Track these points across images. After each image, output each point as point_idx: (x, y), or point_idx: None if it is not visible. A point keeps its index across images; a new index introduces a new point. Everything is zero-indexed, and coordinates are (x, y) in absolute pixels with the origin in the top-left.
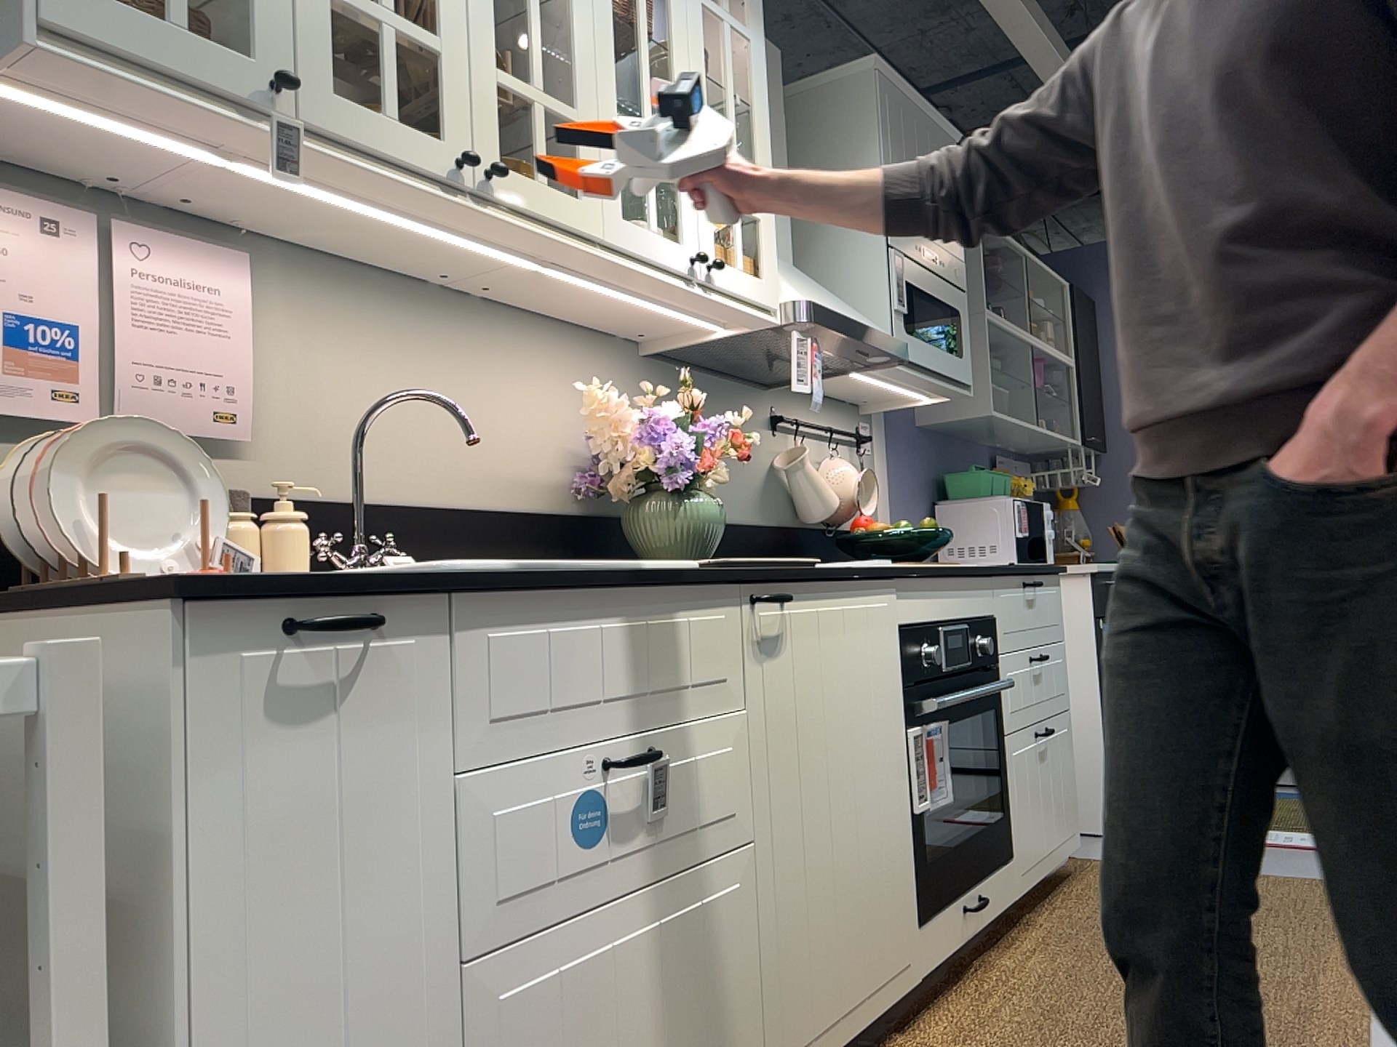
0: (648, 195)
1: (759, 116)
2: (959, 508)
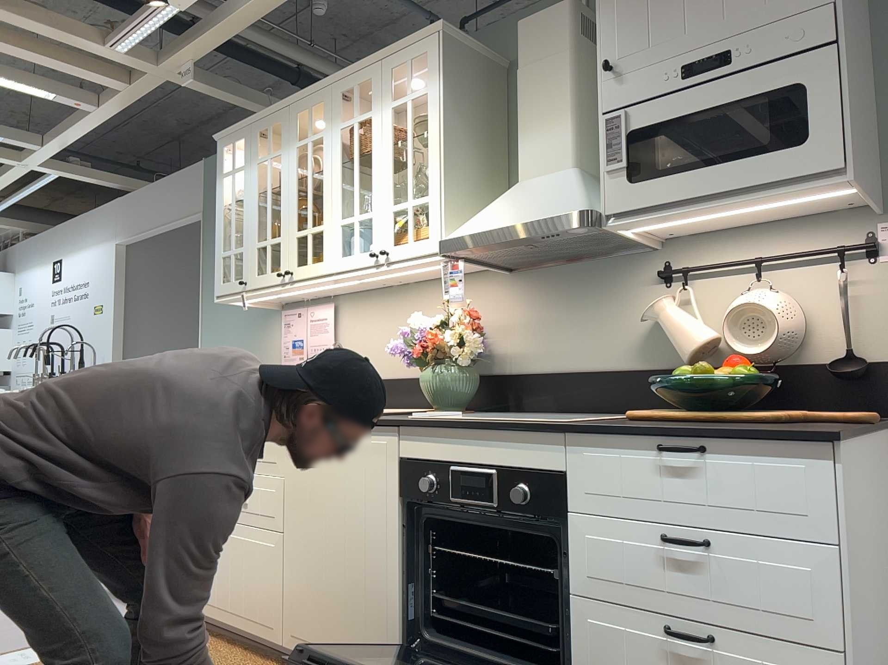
0: (354, 236)
1: (429, 135)
2: None
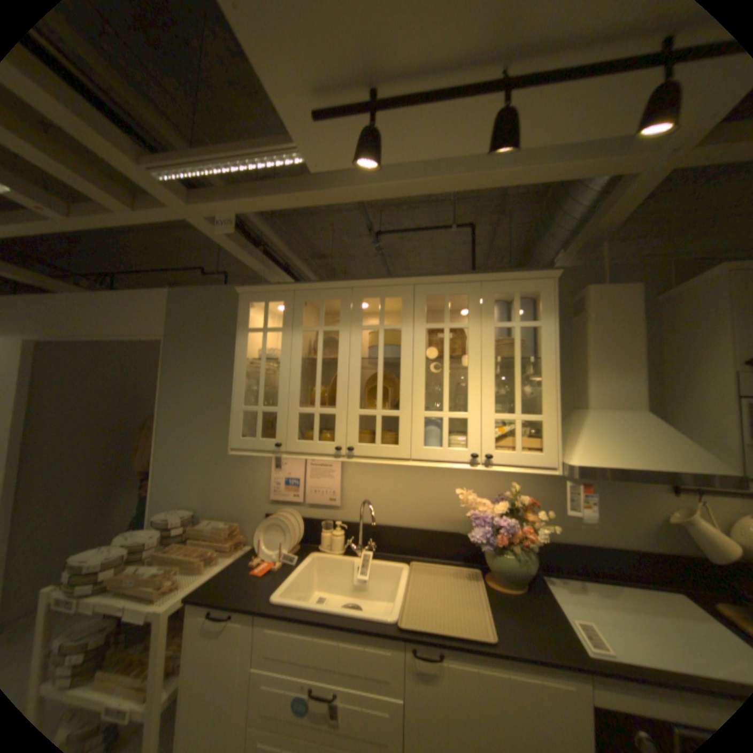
0: (443, 431)
1: (545, 363)
2: None
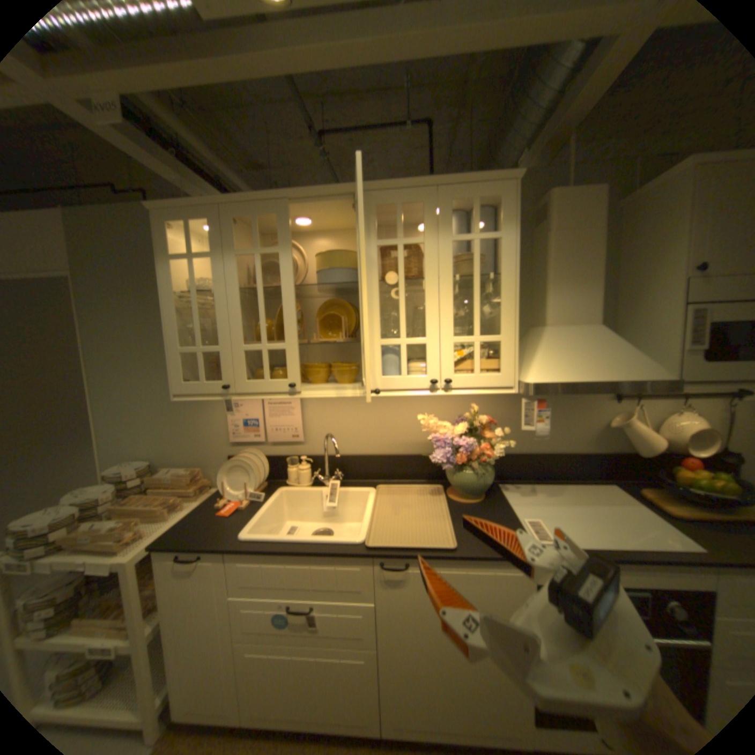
0: (401, 359)
1: (504, 280)
2: None
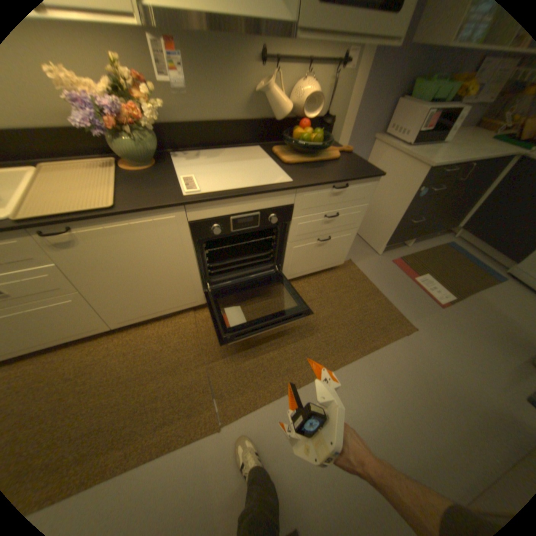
0: None
1: None
2: (408, 102)
